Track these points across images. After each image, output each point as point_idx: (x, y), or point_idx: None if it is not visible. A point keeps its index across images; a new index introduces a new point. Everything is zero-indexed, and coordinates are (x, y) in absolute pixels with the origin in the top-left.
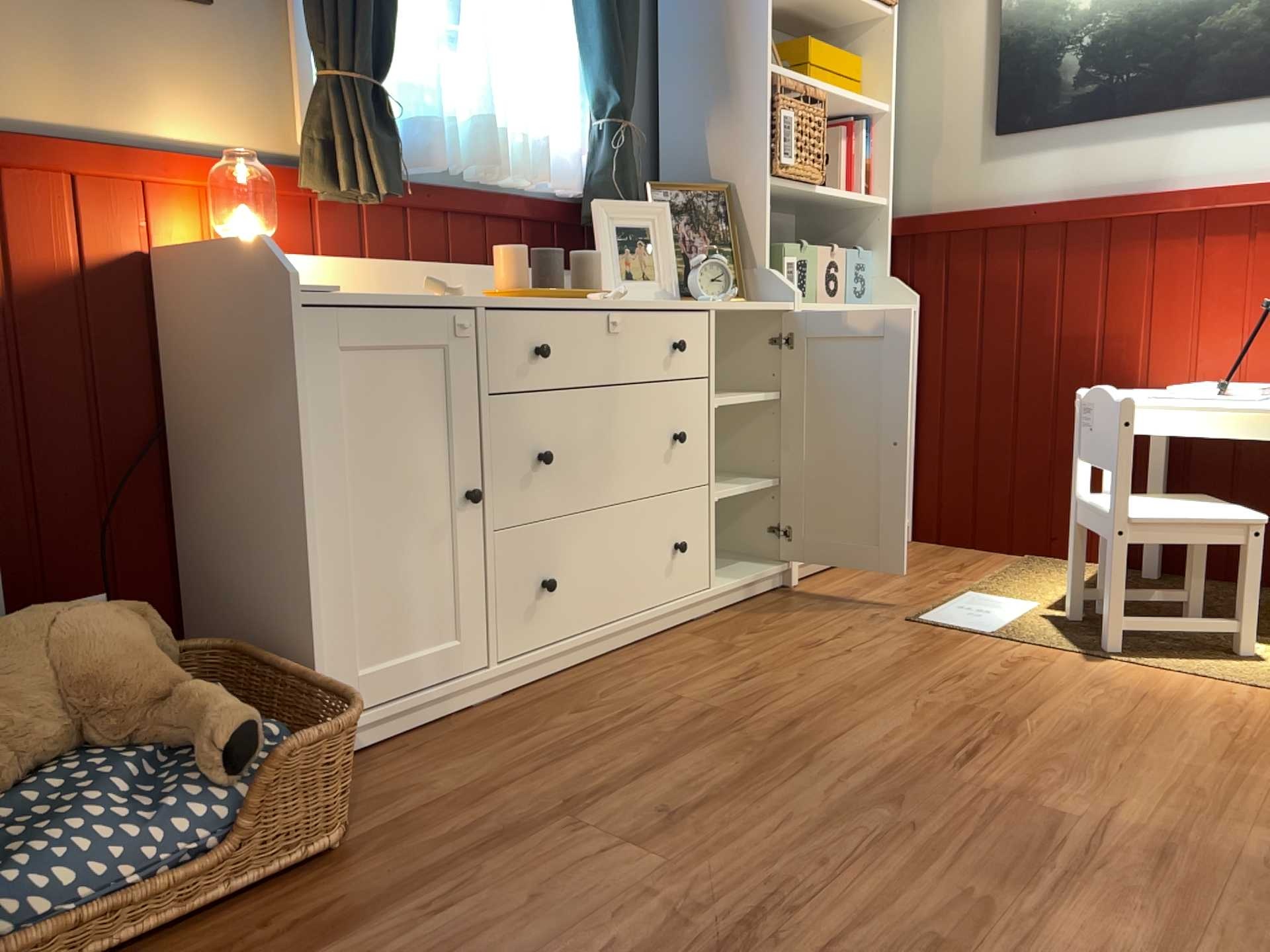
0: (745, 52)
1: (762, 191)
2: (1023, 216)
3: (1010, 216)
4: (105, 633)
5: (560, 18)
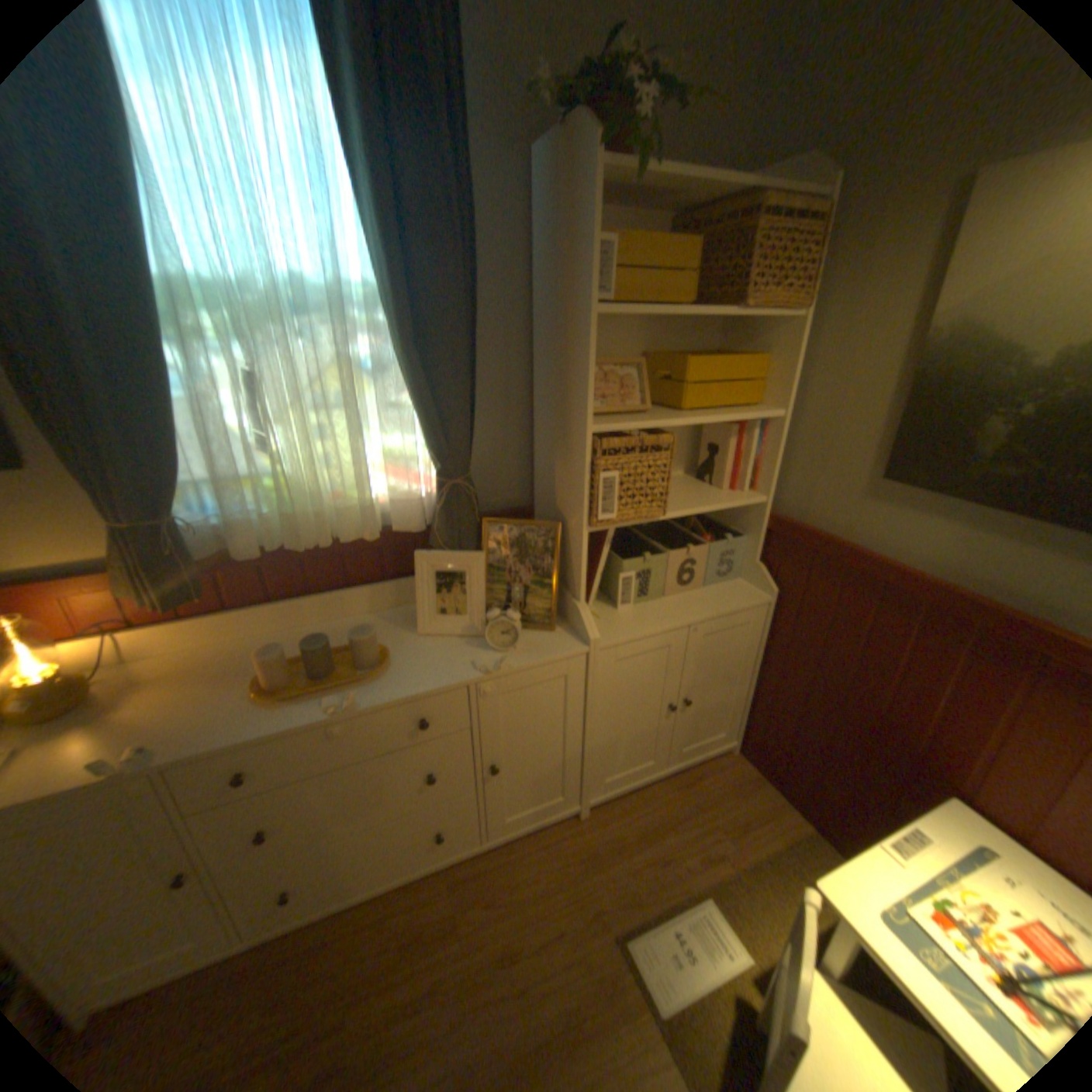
0: (575, 407)
1: (581, 539)
2: (890, 574)
3: (877, 567)
4: None
5: (396, 384)
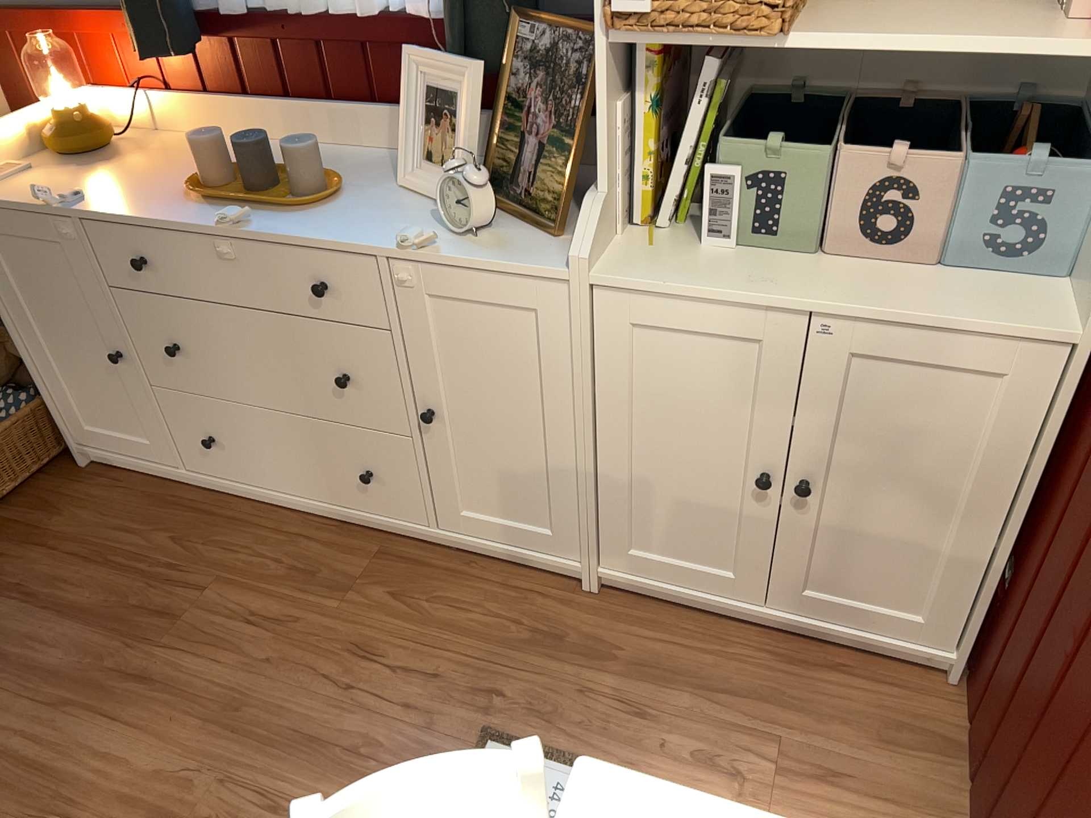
0: None
1: (599, 65)
2: None
3: None
4: None
5: None
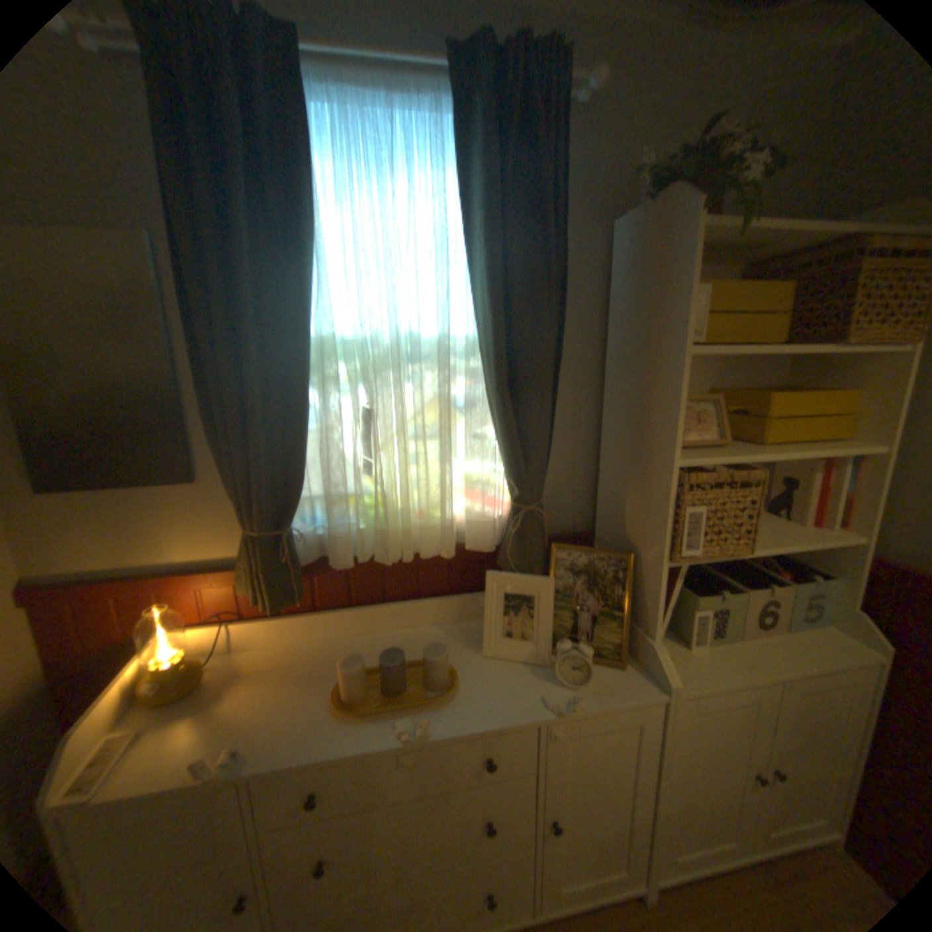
0: (659, 441)
1: (660, 573)
2: None
3: None
4: None
5: (483, 418)
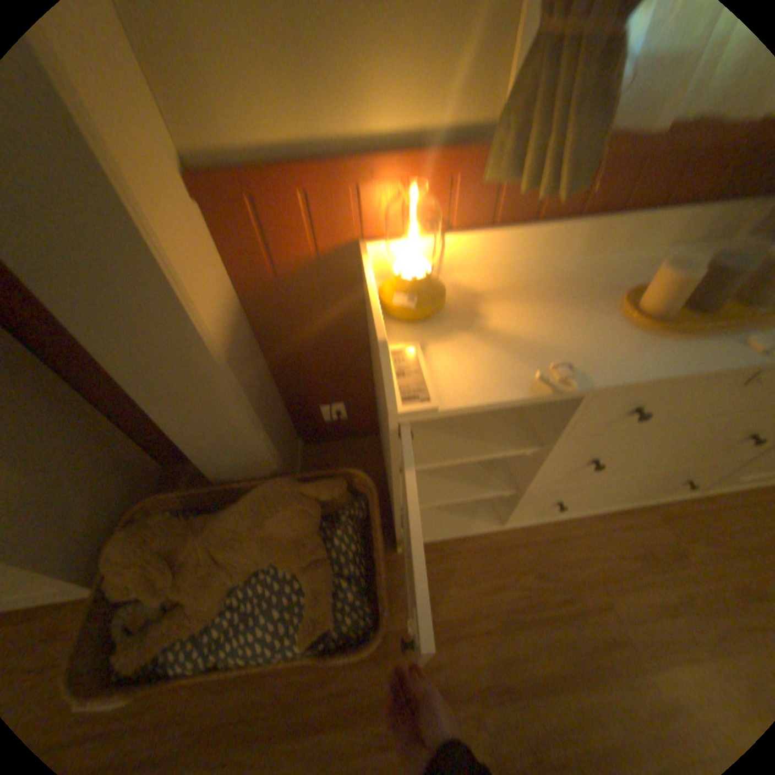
0: None
1: None
2: None
3: None
4: (285, 533)
5: None
